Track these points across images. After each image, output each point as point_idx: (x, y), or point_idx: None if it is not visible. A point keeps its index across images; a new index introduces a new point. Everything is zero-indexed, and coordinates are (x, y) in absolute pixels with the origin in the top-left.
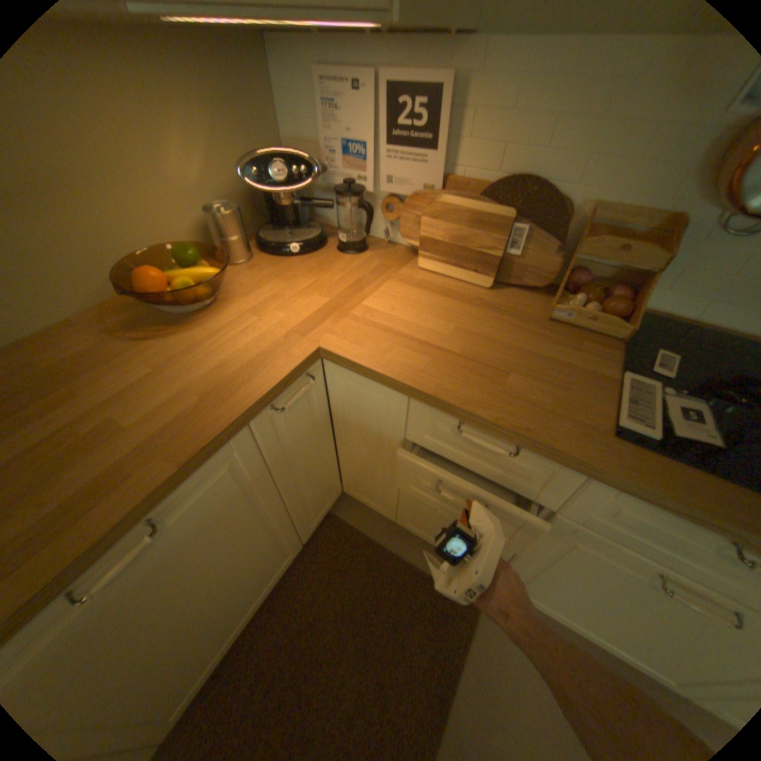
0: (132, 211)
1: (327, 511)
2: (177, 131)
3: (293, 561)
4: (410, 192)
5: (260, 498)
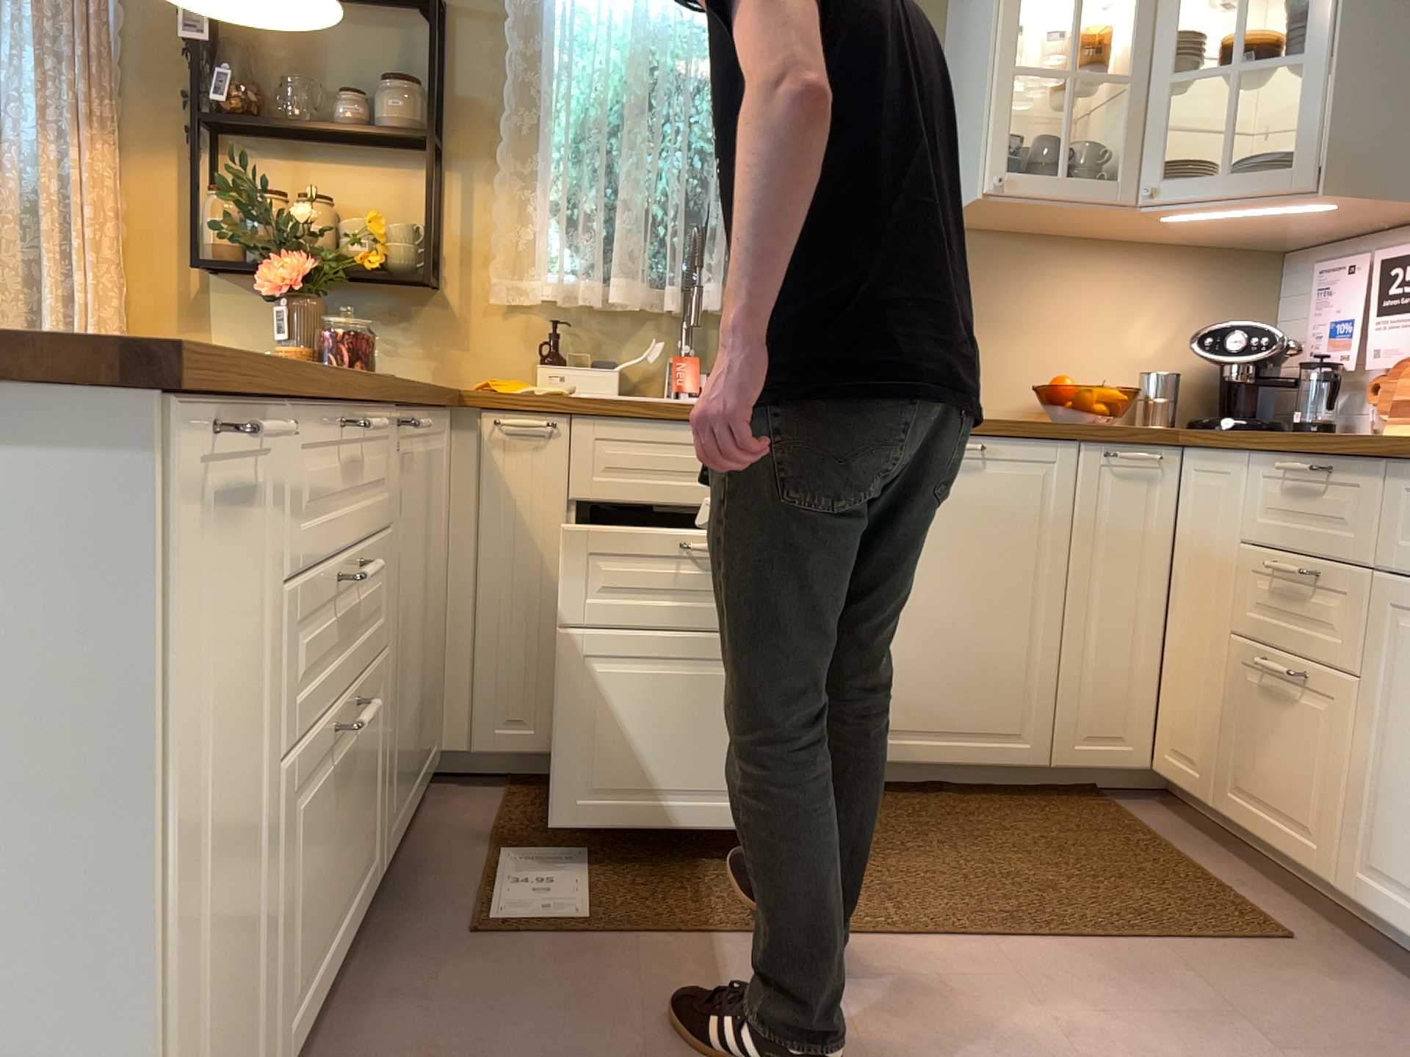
0: (1078, 359)
1: (1111, 757)
2: (1152, 312)
3: (1028, 766)
4: (1399, 361)
5: (1049, 552)
